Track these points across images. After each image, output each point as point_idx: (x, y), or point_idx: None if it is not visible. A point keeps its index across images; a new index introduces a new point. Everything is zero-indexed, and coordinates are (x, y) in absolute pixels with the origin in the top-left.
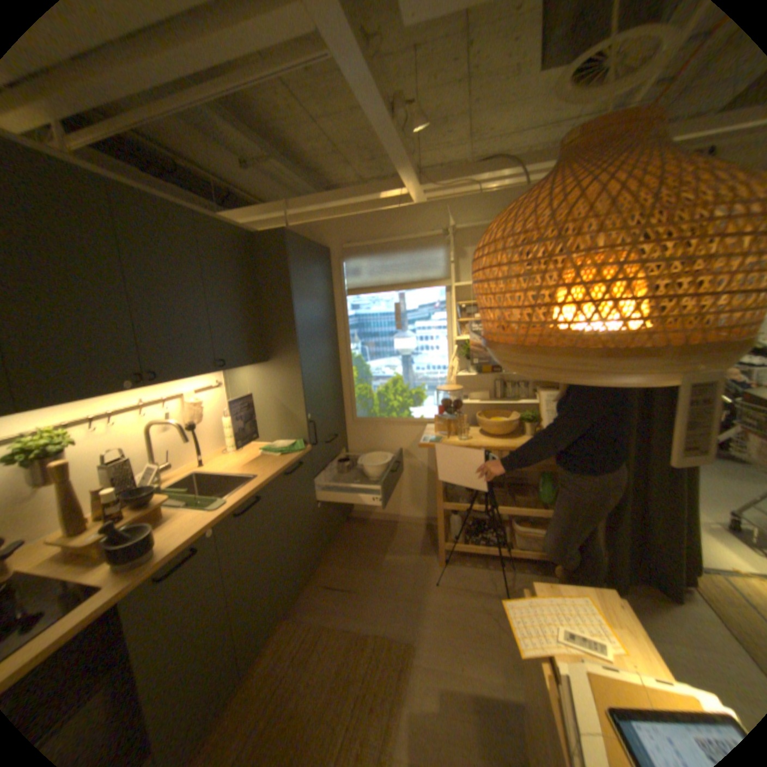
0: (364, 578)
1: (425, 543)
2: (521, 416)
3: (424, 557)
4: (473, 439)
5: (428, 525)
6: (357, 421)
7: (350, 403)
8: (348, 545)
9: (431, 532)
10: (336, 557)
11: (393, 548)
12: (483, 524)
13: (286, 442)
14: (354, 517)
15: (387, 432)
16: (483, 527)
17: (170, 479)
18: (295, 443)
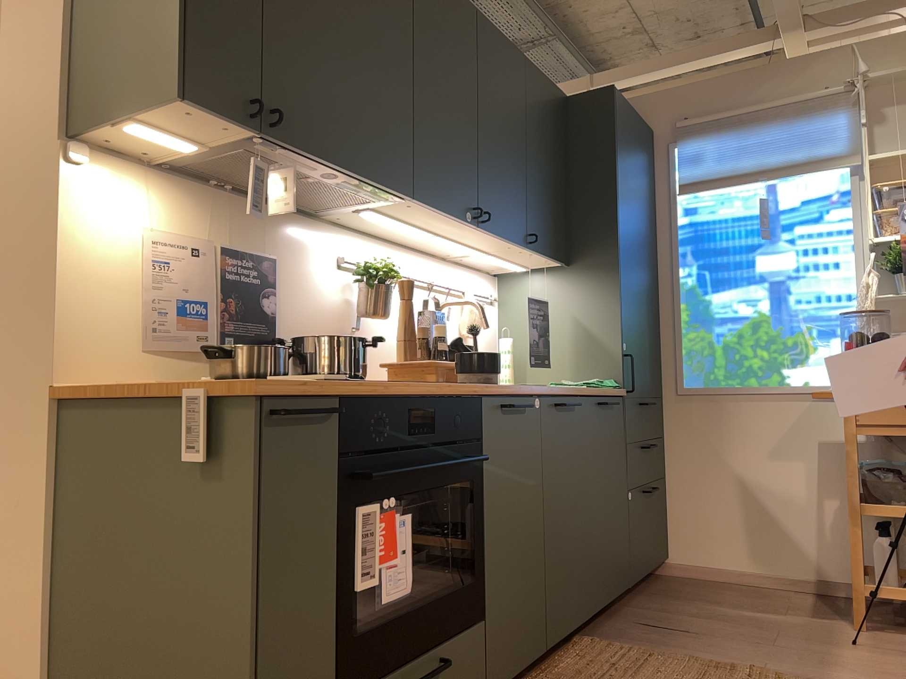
0: (711, 624)
1: (819, 608)
2: None
3: (822, 619)
4: None
5: (821, 593)
6: (684, 393)
7: (673, 363)
8: (668, 595)
9: (830, 600)
10: (652, 602)
11: (757, 606)
12: None
13: (590, 381)
14: (671, 572)
15: (740, 413)
16: None
17: None
18: (604, 381)
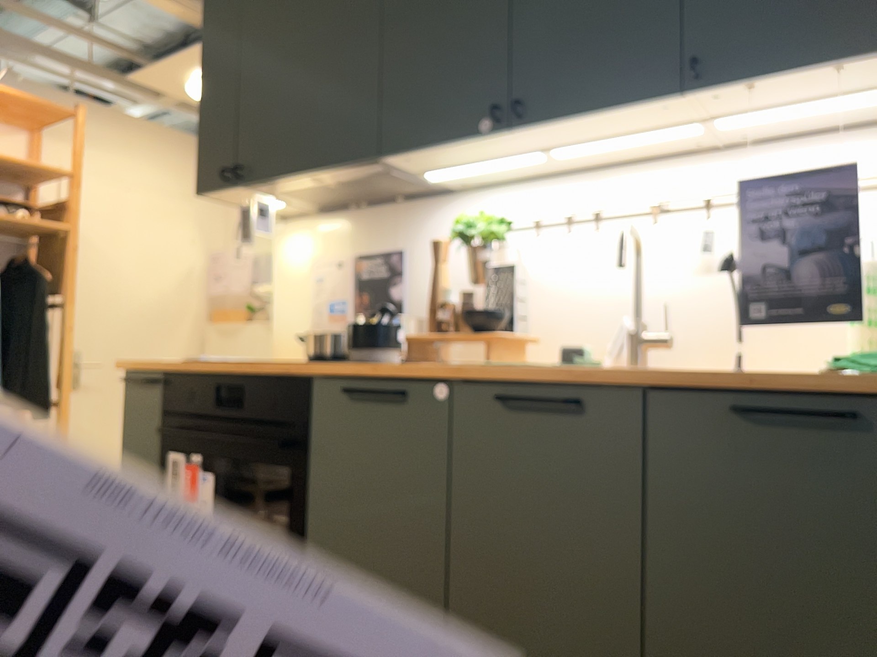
0: None
1: None
2: None
3: None
4: None
5: None
6: None
7: None
8: None
9: None
10: None
11: None
12: None
13: None
14: None
15: None
16: None
17: None
18: None
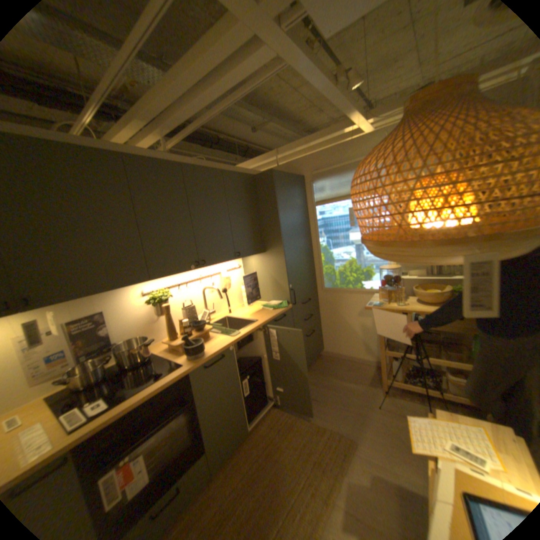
0: (327, 394)
1: (374, 379)
2: (457, 289)
3: (372, 388)
4: (409, 305)
5: (378, 367)
6: (324, 290)
7: (319, 278)
8: (318, 372)
9: (380, 372)
10: (310, 378)
11: (350, 379)
12: (422, 371)
13: (277, 302)
14: (324, 355)
15: (346, 298)
16: (421, 373)
17: (215, 319)
18: (281, 303)
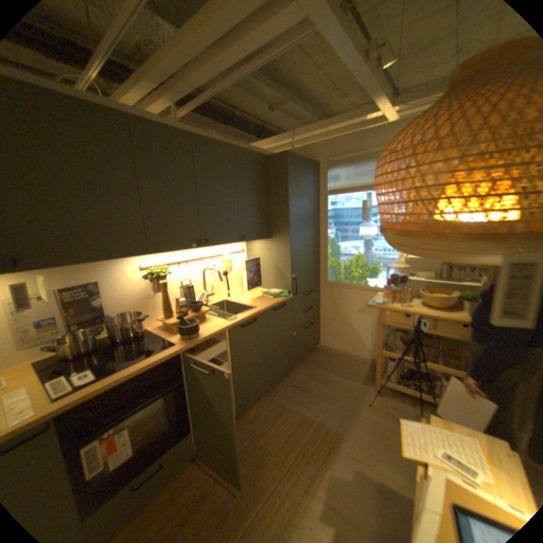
0: (319, 387)
1: (367, 377)
2: (465, 296)
3: (365, 386)
4: (413, 307)
5: (372, 366)
6: (327, 283)
7: (324, 271)
8: (312, 365)
9: (374, 371)
10: (303, 370)
11: (343, 375)
12: (417, 374)
13: (278, 290)
14: (320, 348)
15: (348, 294)
16: (416, 376)
17: (213, 301)
18: (282, 292)
